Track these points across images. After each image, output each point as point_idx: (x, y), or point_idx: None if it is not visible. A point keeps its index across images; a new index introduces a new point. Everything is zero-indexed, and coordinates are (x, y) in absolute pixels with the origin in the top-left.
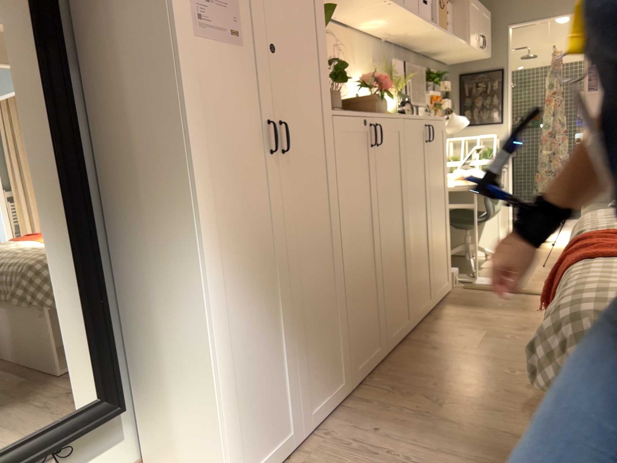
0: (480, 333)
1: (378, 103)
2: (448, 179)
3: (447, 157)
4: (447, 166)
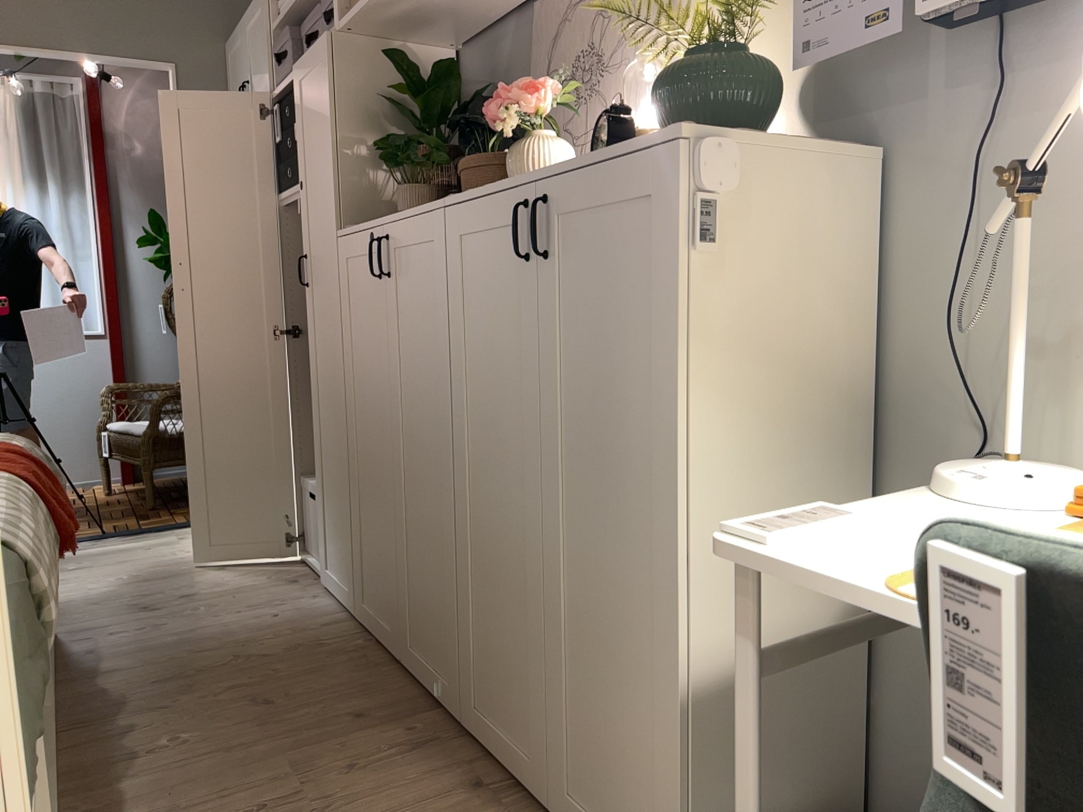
0: (323, 803)
1: (509, 165)
2: (677, 438)
3: (678, 328)
4: (678, 370)
